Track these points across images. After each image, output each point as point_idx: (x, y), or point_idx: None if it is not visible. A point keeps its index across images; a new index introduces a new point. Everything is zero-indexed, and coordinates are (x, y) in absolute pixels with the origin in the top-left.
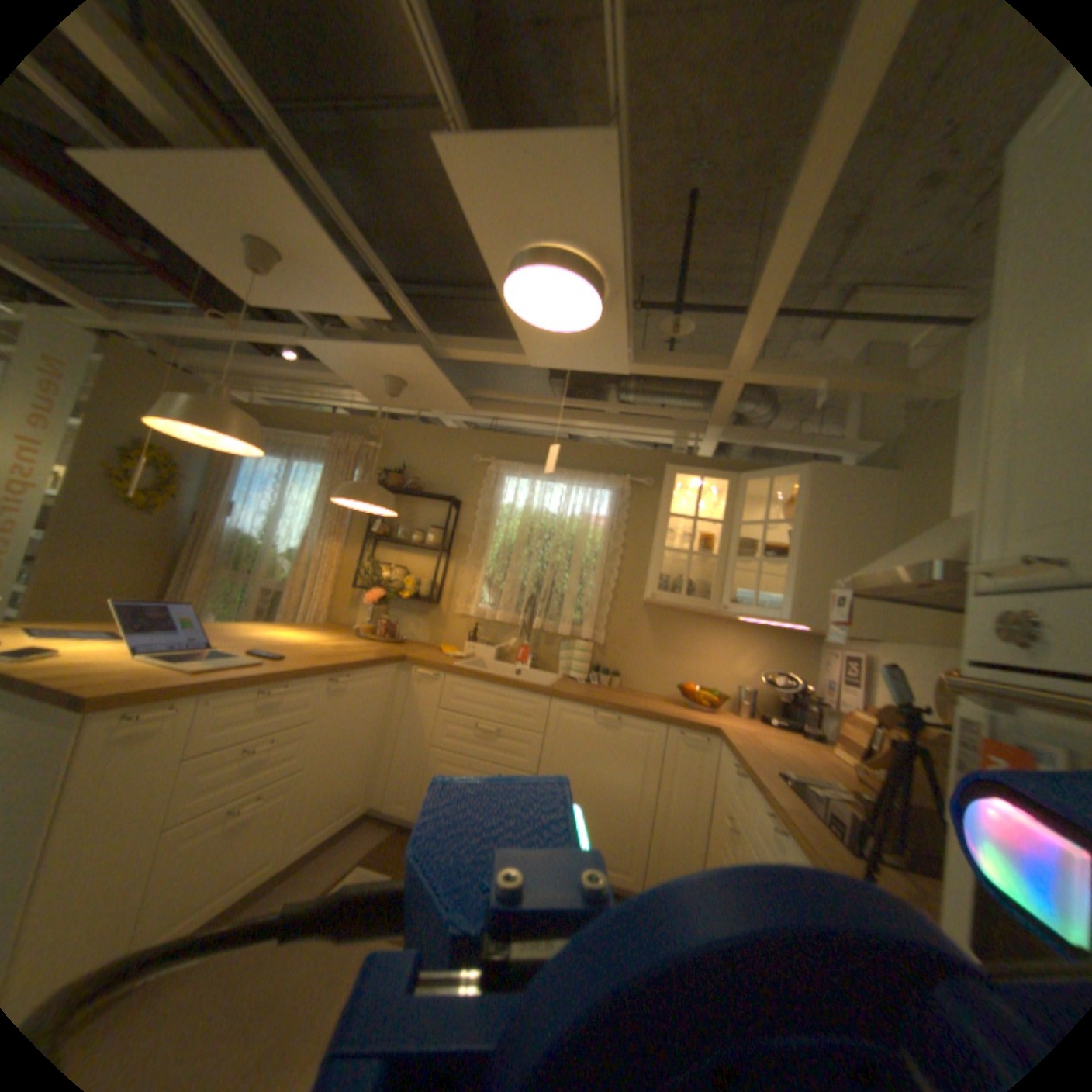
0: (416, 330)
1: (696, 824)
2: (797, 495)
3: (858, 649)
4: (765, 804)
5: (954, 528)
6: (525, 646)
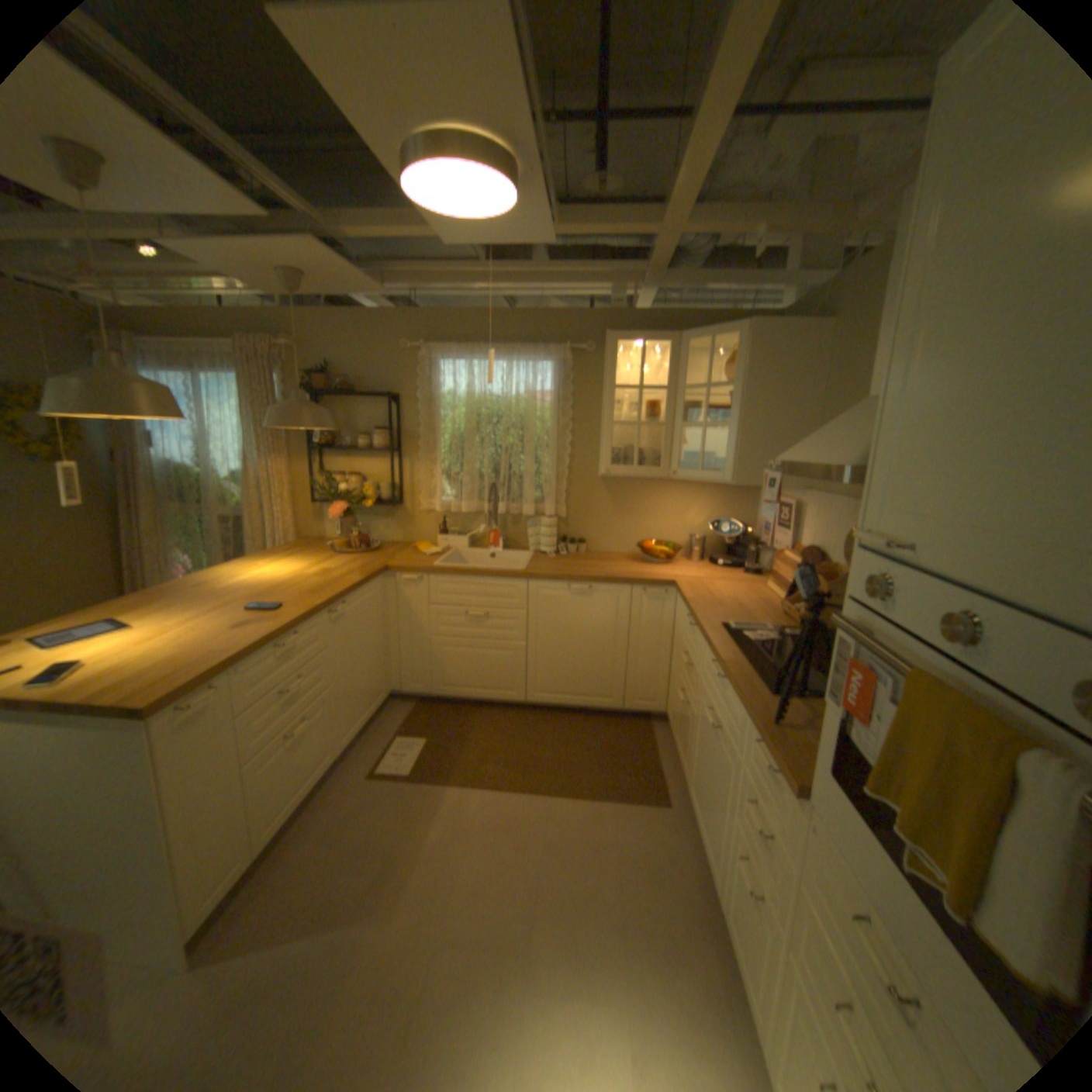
0: (298, 213)
1: (661, 656)
2: (738, 350)
3: (791, 494)
4: (711, 652)
5: (869, 416)
6: (495, 532)
